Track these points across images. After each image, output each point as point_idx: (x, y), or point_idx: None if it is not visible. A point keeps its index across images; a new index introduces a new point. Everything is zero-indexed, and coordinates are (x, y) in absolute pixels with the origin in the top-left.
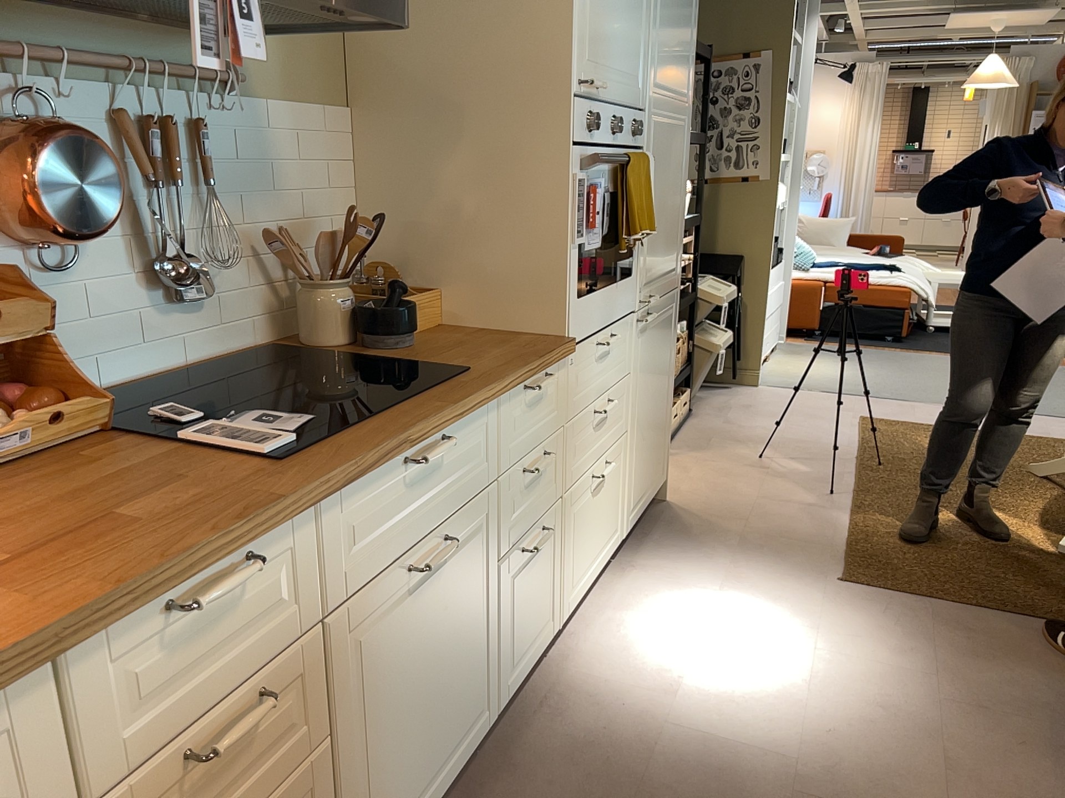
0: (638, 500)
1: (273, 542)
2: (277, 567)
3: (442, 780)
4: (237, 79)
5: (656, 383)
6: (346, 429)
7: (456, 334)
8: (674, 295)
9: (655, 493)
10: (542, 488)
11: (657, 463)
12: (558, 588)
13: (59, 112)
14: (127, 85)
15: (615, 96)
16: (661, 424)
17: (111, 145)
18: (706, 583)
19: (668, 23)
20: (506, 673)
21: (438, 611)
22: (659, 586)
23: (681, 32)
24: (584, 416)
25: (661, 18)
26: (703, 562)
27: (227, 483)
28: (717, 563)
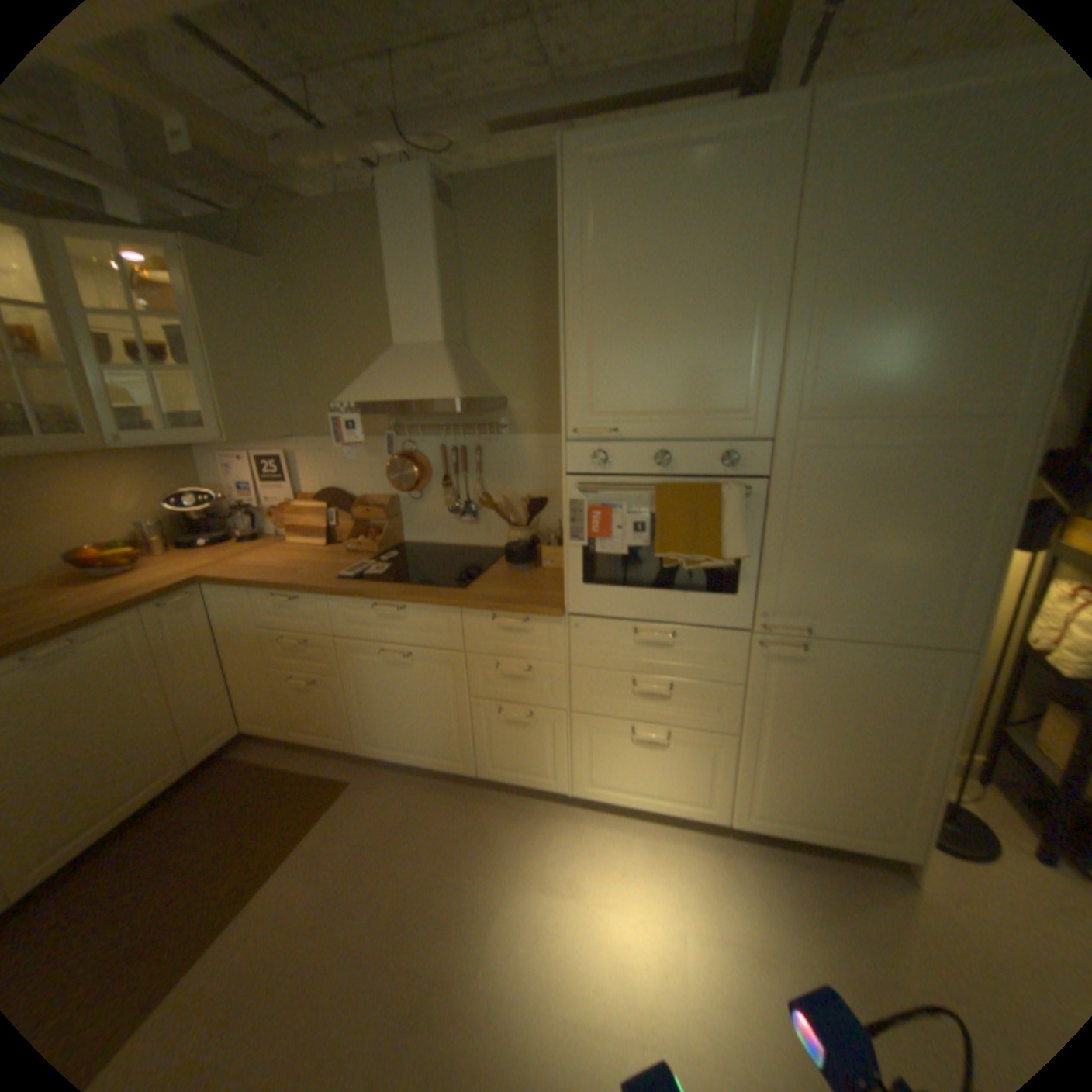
0: (784, 821)
1: (307, 600)
2: (310, 608)
3: (418, 763)
4: (498, 426)
5: (852, 733)
6: (368, 582)
7: (554, 578)
8: (949, 656)
9: (864, 853)
10: (529, 689)
11: (871, 825)
12: (567, 770)
13: (418, 447)
14: (447, 435)
15: (665, 430)
16: (887, 790)
17: (437, 458)
18: (730, 931)
19: (875, 324)
20: (486, 766)
21: (407, 684)
22: (702, 883)
23: (955, 318)
24: (610, 676)
25: (835, 326)
26: (780, 930)
27: (318, 578)
28: (787, 948)
